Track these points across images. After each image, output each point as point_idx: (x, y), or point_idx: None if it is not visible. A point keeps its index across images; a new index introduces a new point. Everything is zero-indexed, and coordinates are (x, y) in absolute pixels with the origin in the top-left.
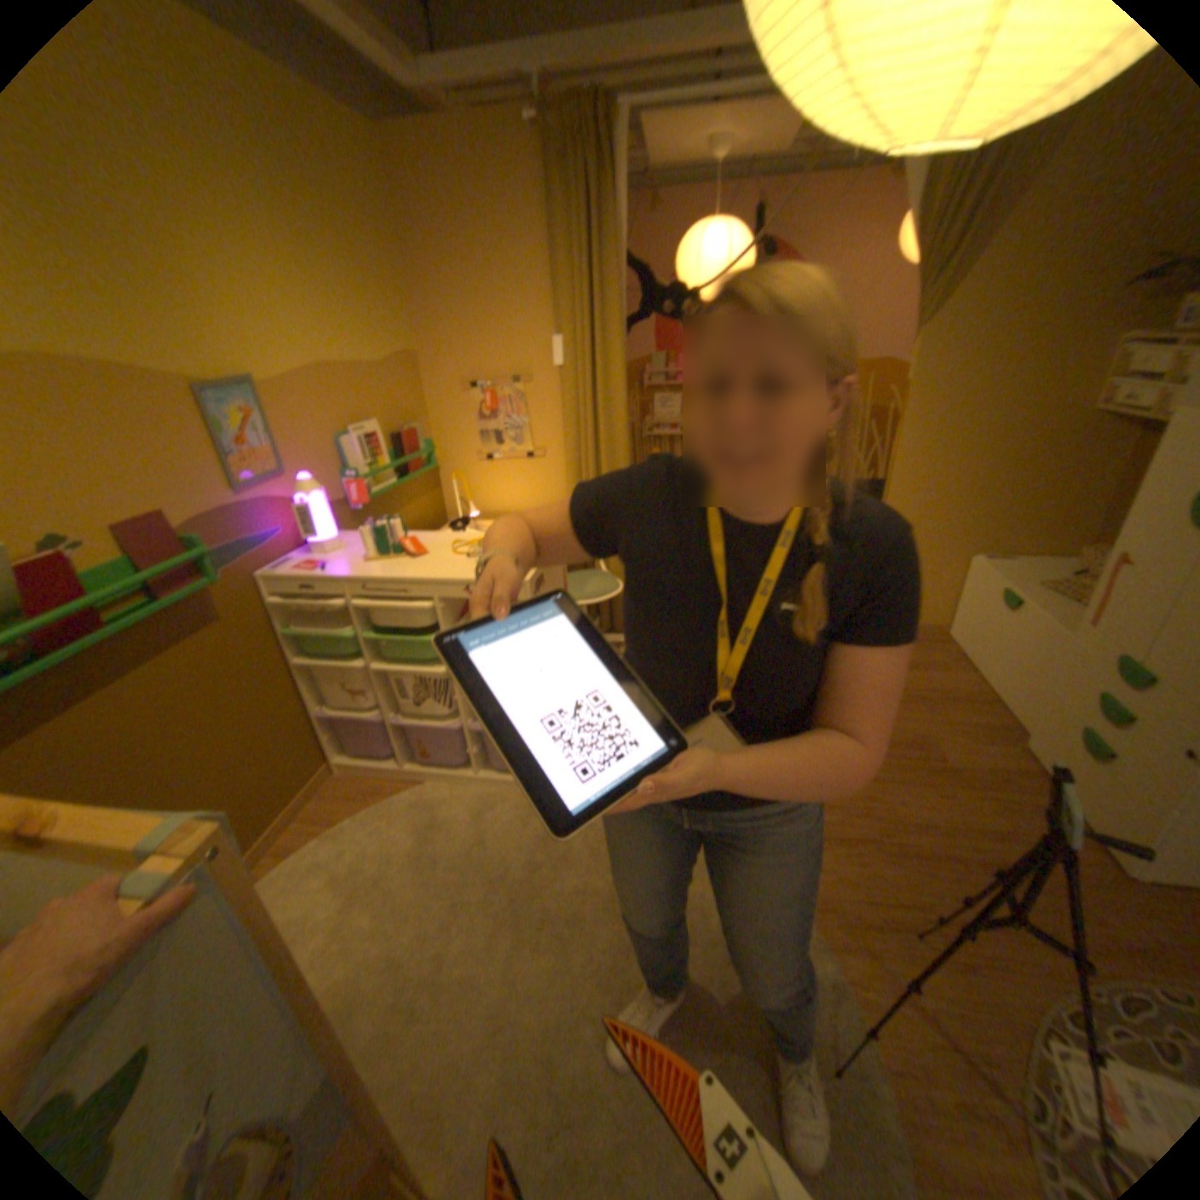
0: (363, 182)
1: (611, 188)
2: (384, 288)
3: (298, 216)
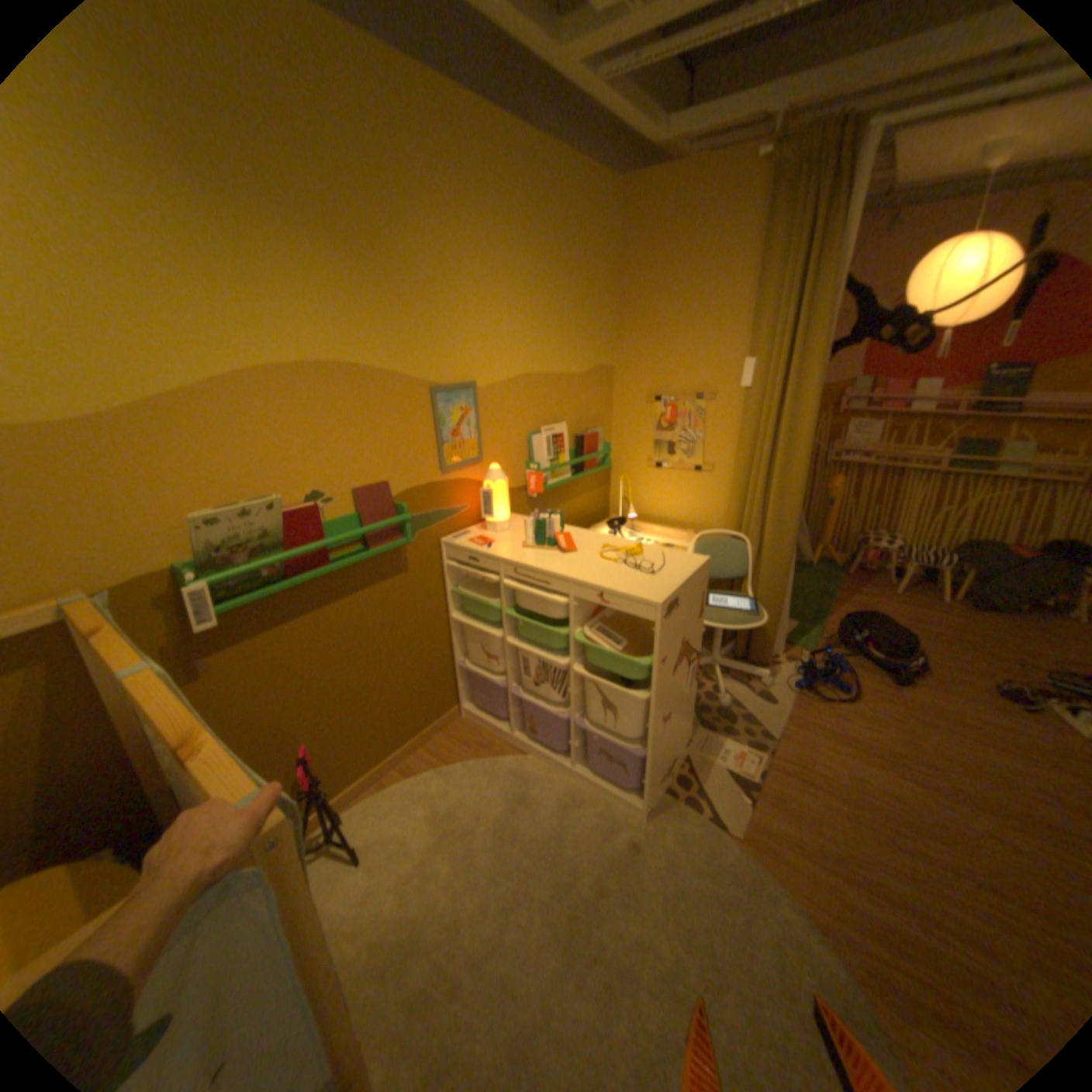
0: (599, 226)
1: (841, 211)
2: (597, 313)
3: (539, 257)
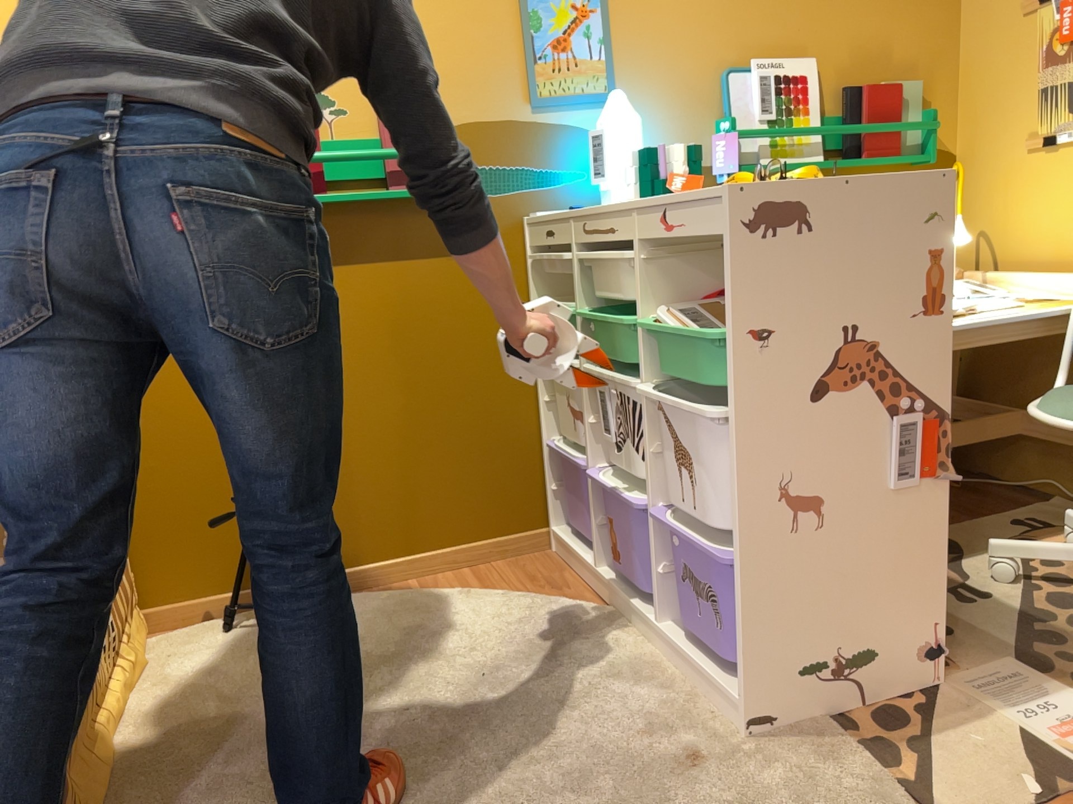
0: None
1: None
2: None
3: None
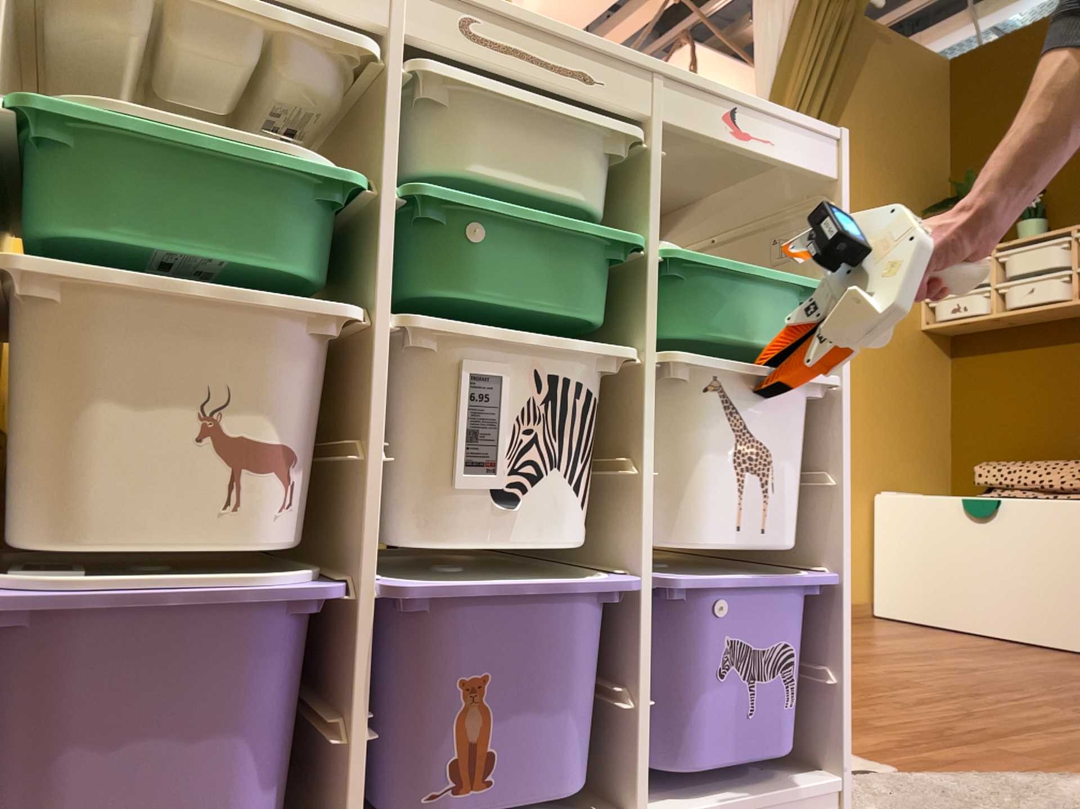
0: None
1: None
2: None
3: None
